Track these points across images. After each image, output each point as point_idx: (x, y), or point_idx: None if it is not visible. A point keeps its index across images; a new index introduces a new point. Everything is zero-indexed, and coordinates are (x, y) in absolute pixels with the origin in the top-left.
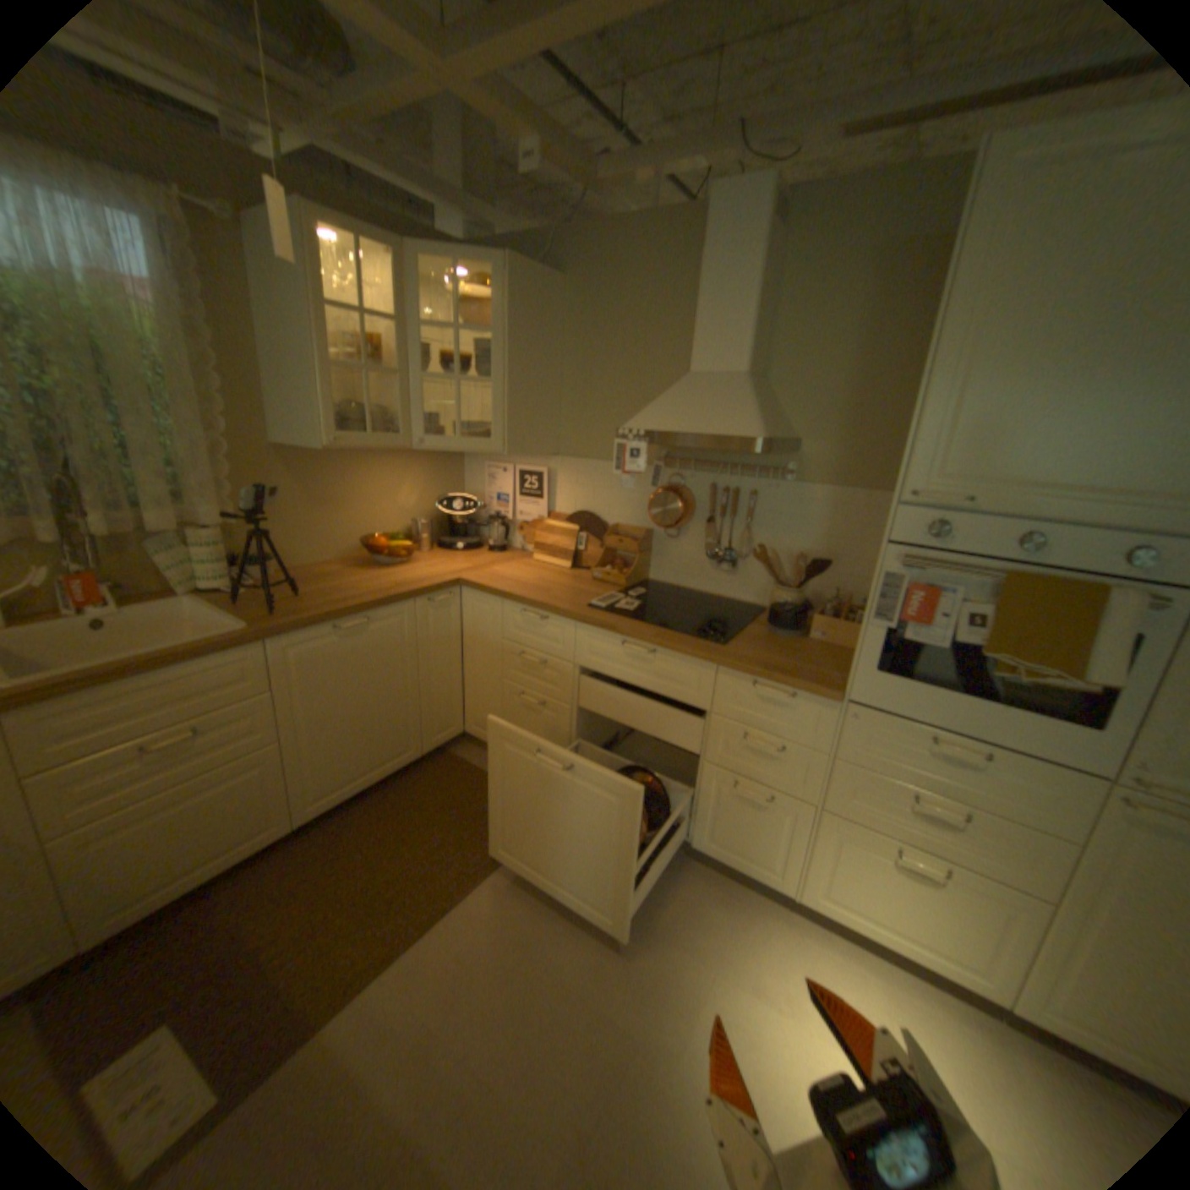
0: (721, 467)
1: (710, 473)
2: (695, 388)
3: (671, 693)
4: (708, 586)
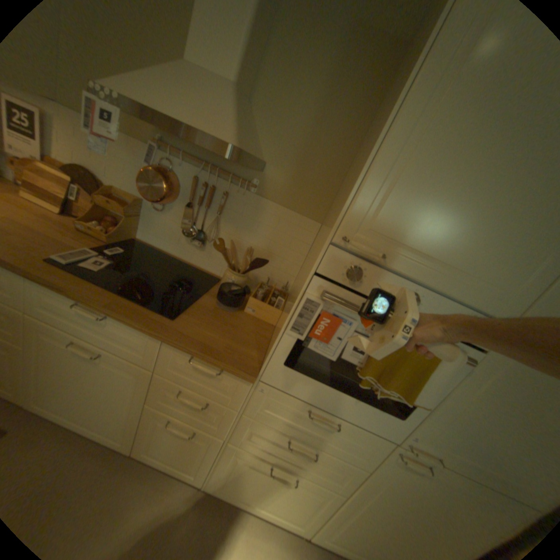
0: (205, 164)
1: (196, 166)
2: (186, 75)
3: (121, 353)
4: (183, 254)
